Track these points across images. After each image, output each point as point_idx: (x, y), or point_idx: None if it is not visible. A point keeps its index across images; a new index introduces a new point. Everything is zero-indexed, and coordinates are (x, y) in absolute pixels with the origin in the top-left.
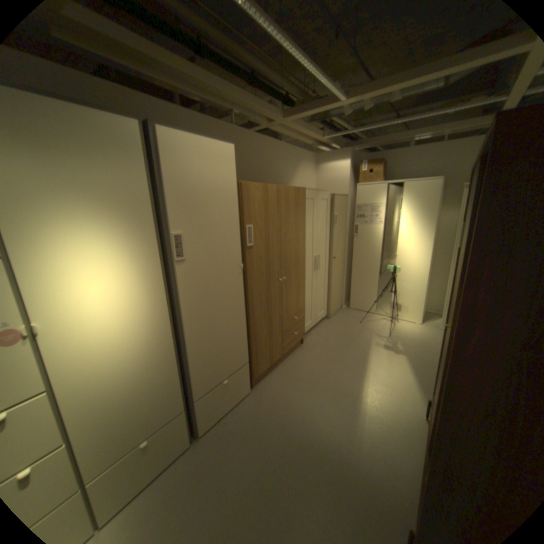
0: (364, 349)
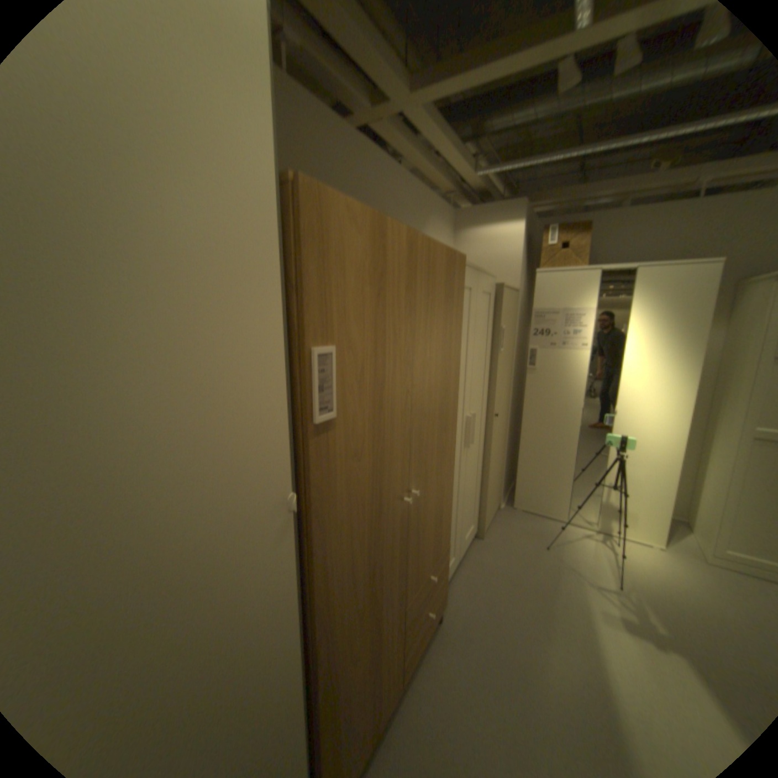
0: (584, 634)
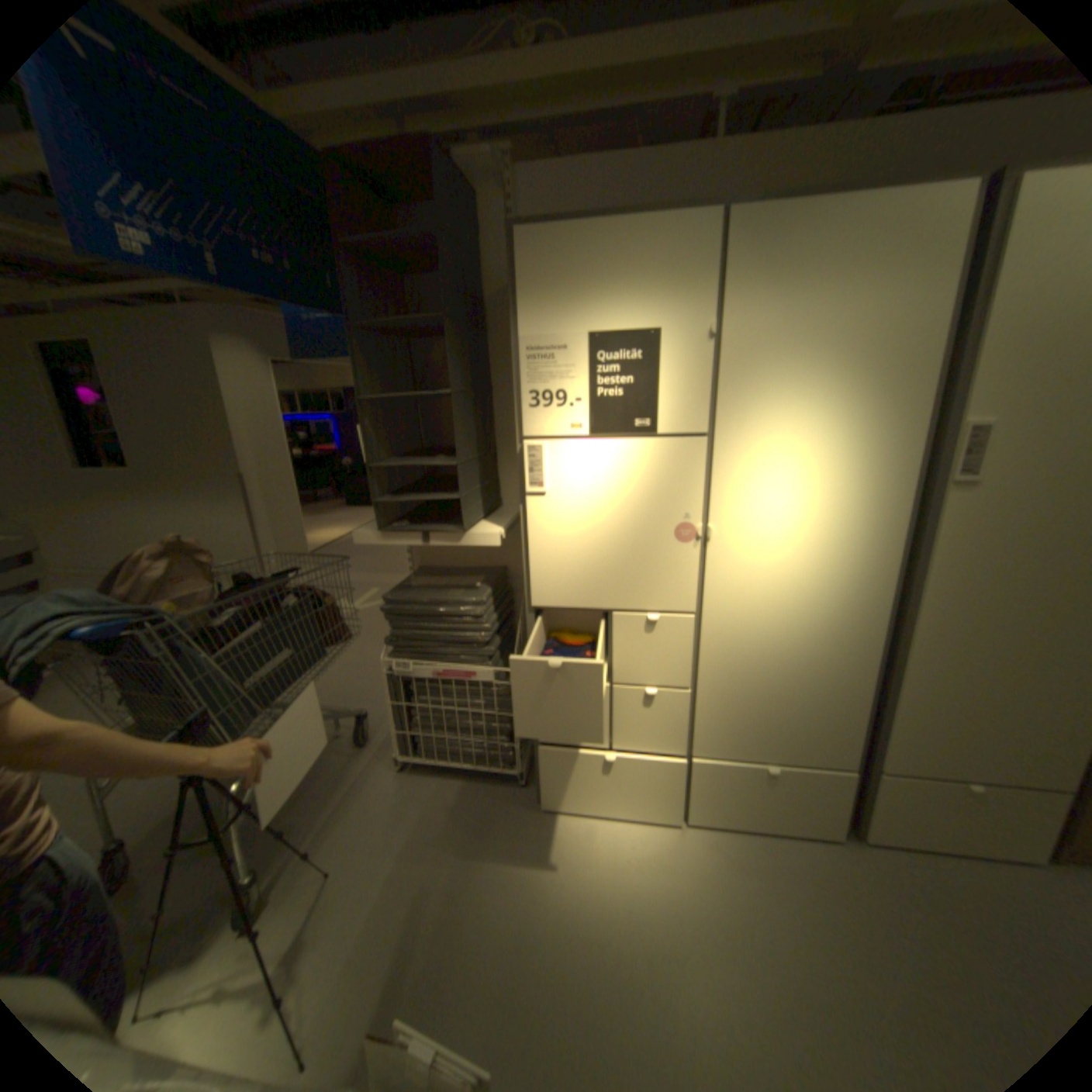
0: None
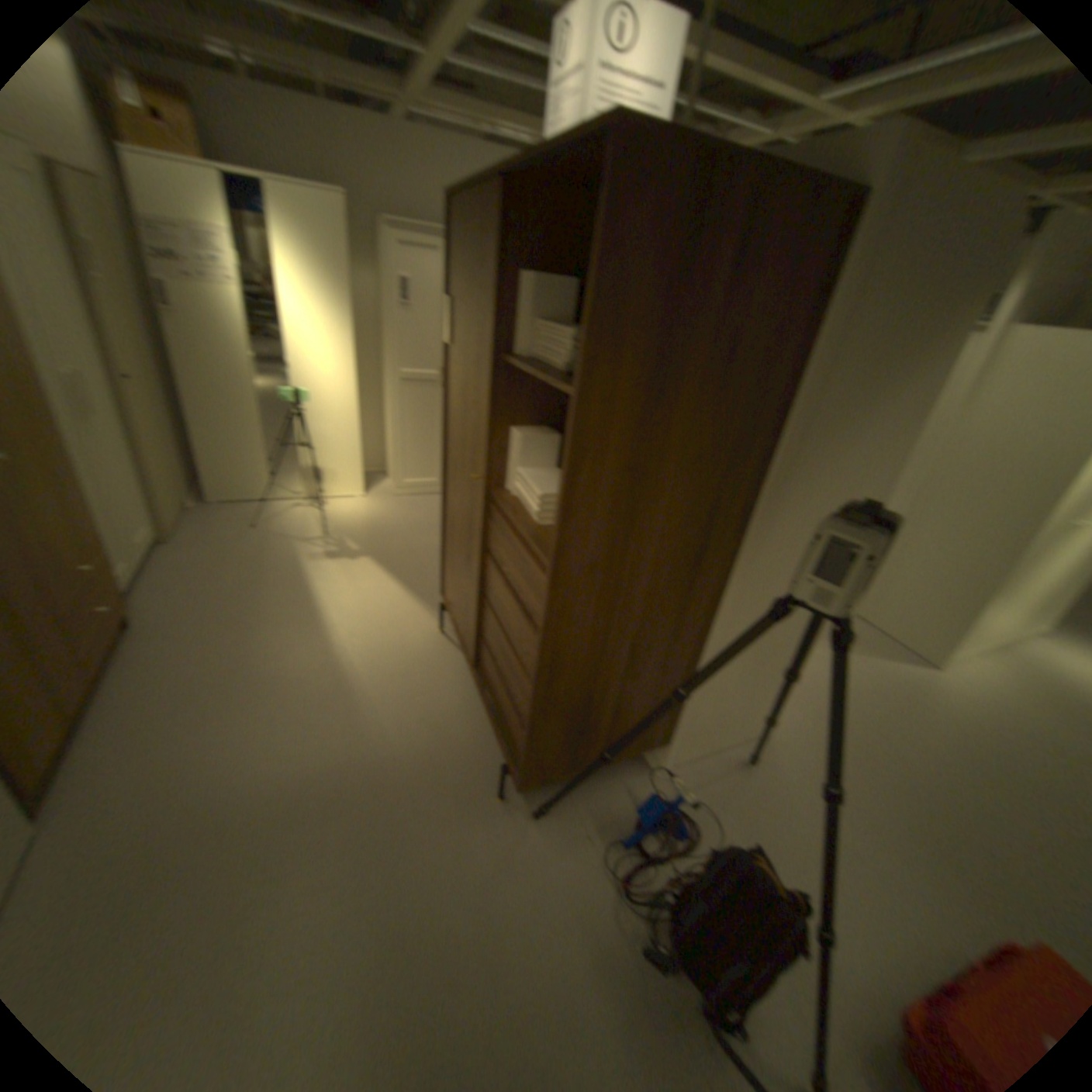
0: (297, 575)
